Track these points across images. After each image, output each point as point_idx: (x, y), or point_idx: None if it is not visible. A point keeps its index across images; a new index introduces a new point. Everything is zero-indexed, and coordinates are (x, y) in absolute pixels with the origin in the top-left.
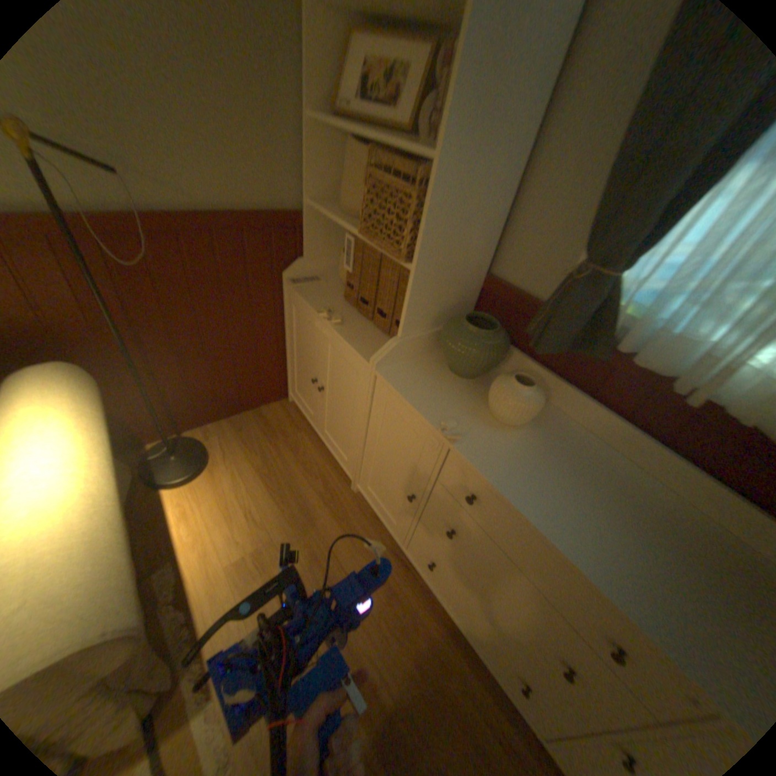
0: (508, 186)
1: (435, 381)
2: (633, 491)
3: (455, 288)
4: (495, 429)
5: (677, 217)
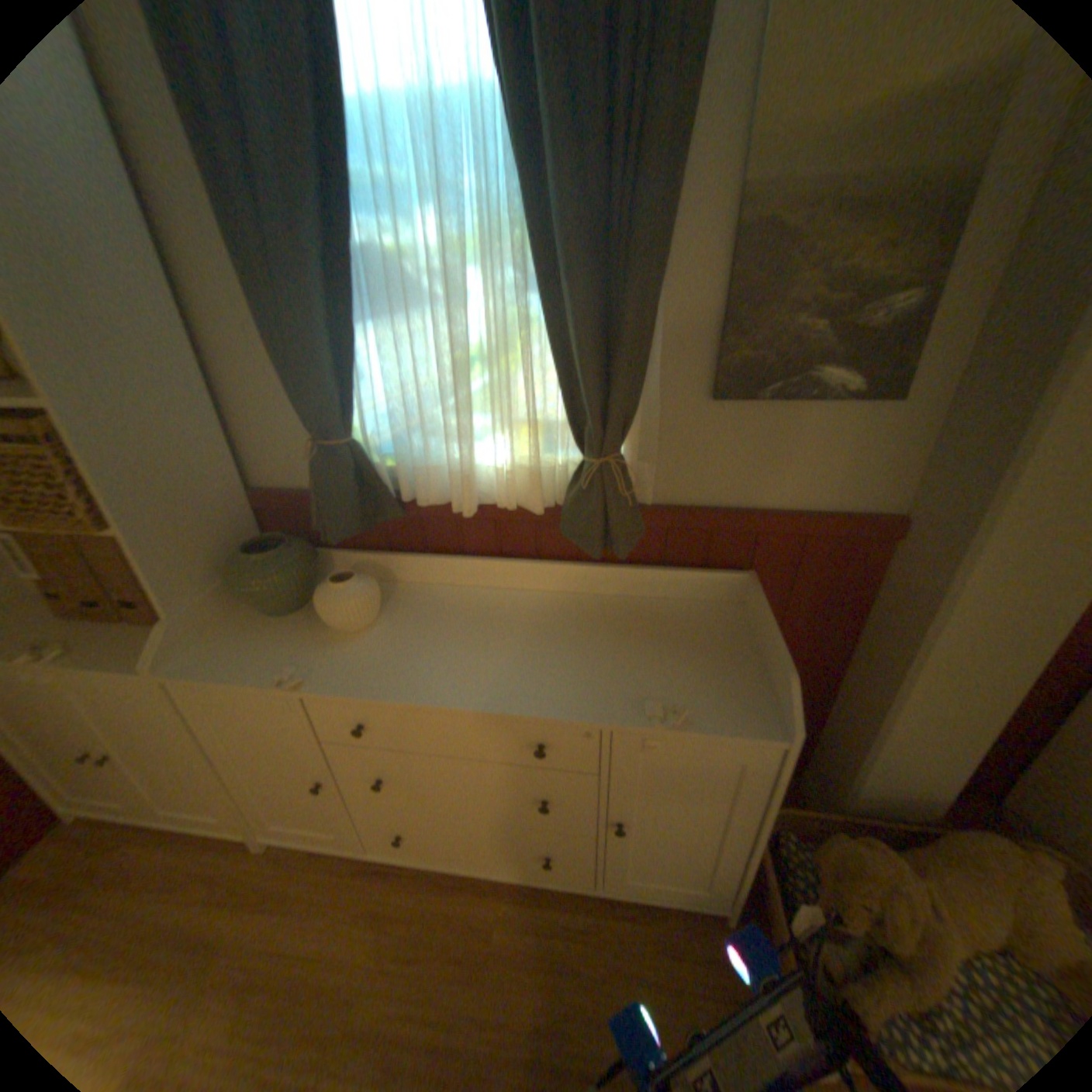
0: (190, 396)
1: (249, 639)
2: (496, 612)
3: (205, 525)
4: (344, 644)
5: (348, 378)
